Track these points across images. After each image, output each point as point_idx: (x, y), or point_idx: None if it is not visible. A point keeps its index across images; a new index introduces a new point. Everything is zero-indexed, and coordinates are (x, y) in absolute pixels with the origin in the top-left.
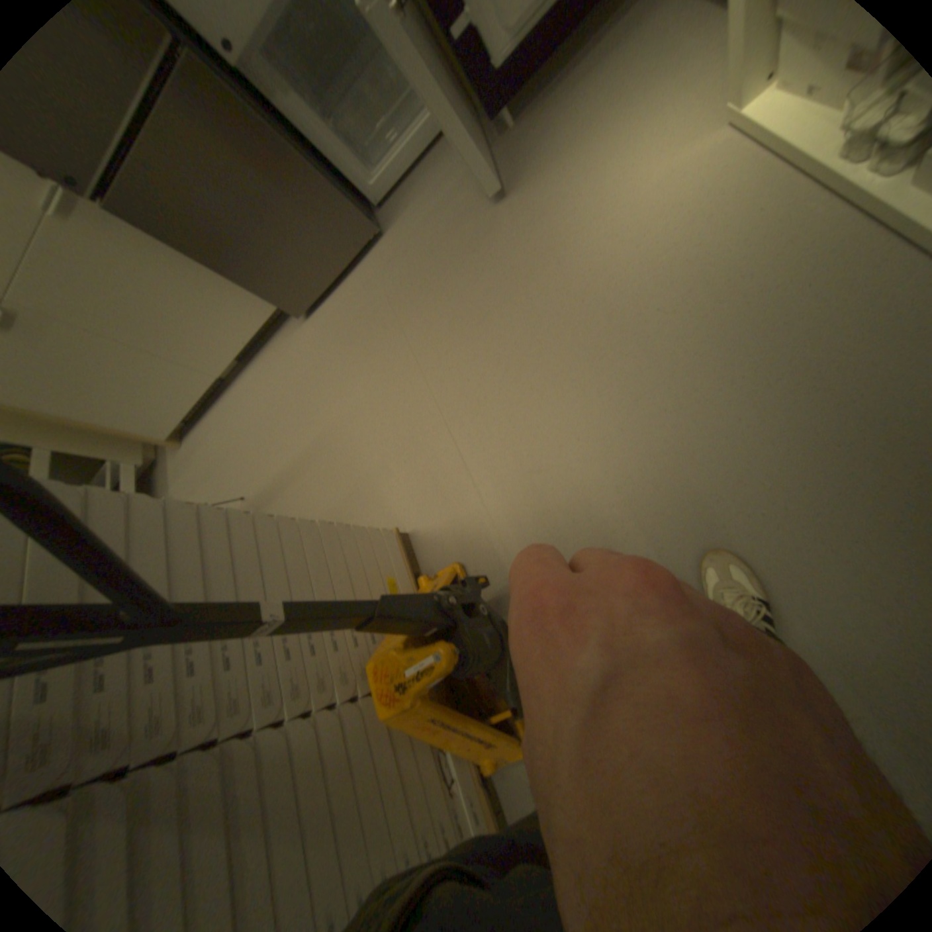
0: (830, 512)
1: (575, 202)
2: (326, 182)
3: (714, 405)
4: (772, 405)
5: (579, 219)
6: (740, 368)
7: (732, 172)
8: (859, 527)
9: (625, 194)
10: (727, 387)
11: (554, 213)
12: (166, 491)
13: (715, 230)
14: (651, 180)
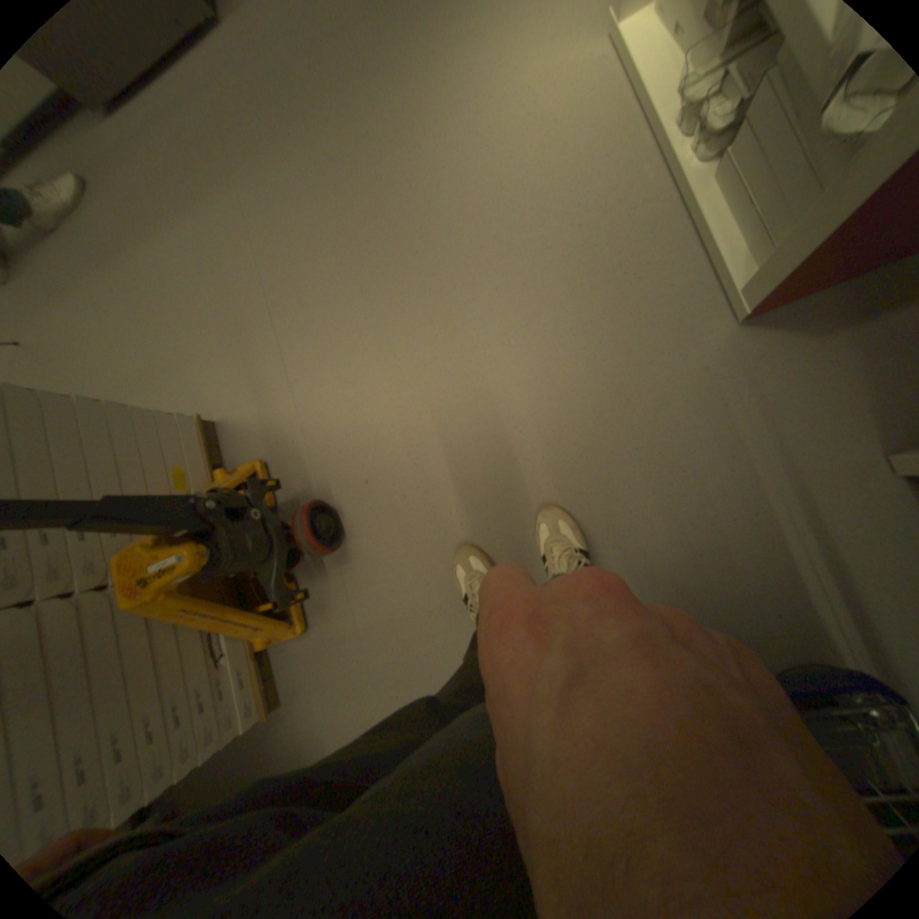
0: (570, 465)
1: (444, 71)
2: None
3: (514, 351)
4: (557, 362)
5: (443, 96)
6: (544, 320)
7: (594, 98)
8: (585, 480)
9: (494, 82)
10: (529, 336)
11: (420, 78)
12: None
13: (562, 162)
14: (522, 75)
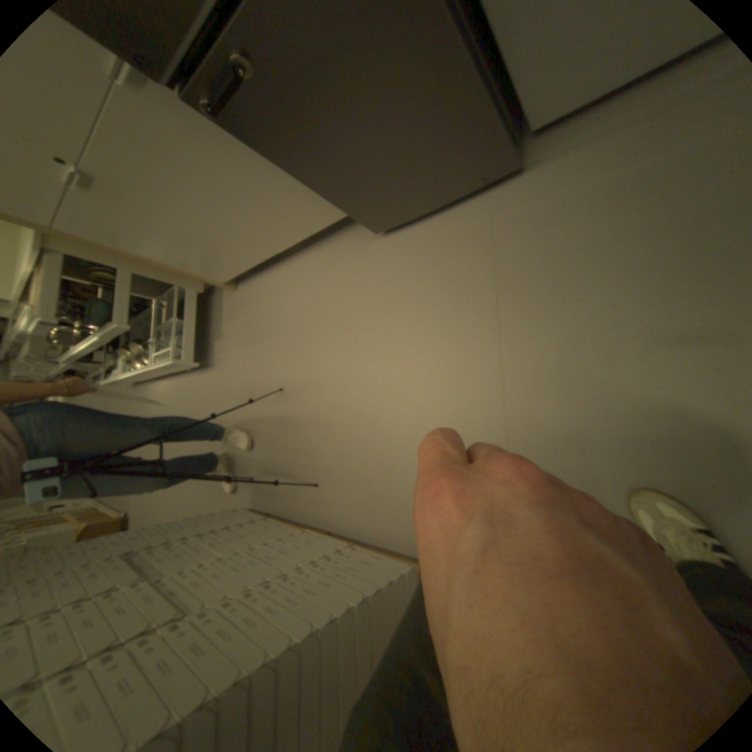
0: None
1: None
2: (486, 101)
3: None
4: None
5: None
6: None
7: None
8: None
9: None
10: None
11: None
12: (220, 324)
13: None
14: None
